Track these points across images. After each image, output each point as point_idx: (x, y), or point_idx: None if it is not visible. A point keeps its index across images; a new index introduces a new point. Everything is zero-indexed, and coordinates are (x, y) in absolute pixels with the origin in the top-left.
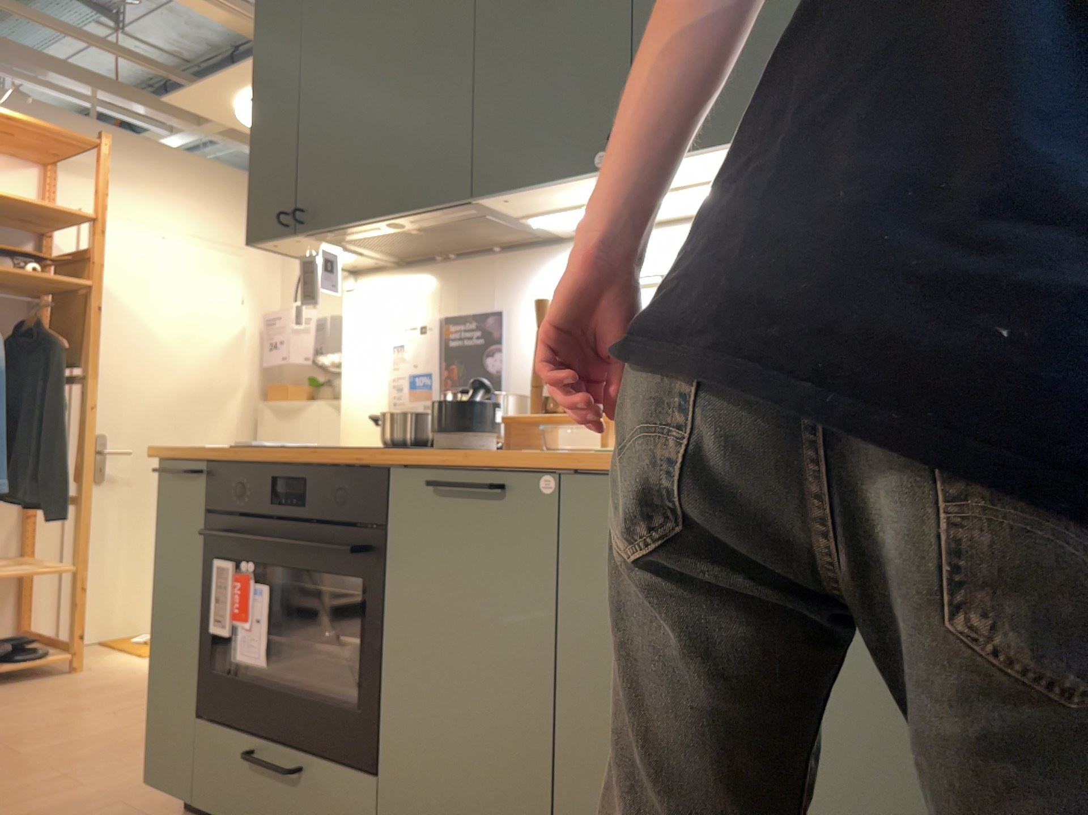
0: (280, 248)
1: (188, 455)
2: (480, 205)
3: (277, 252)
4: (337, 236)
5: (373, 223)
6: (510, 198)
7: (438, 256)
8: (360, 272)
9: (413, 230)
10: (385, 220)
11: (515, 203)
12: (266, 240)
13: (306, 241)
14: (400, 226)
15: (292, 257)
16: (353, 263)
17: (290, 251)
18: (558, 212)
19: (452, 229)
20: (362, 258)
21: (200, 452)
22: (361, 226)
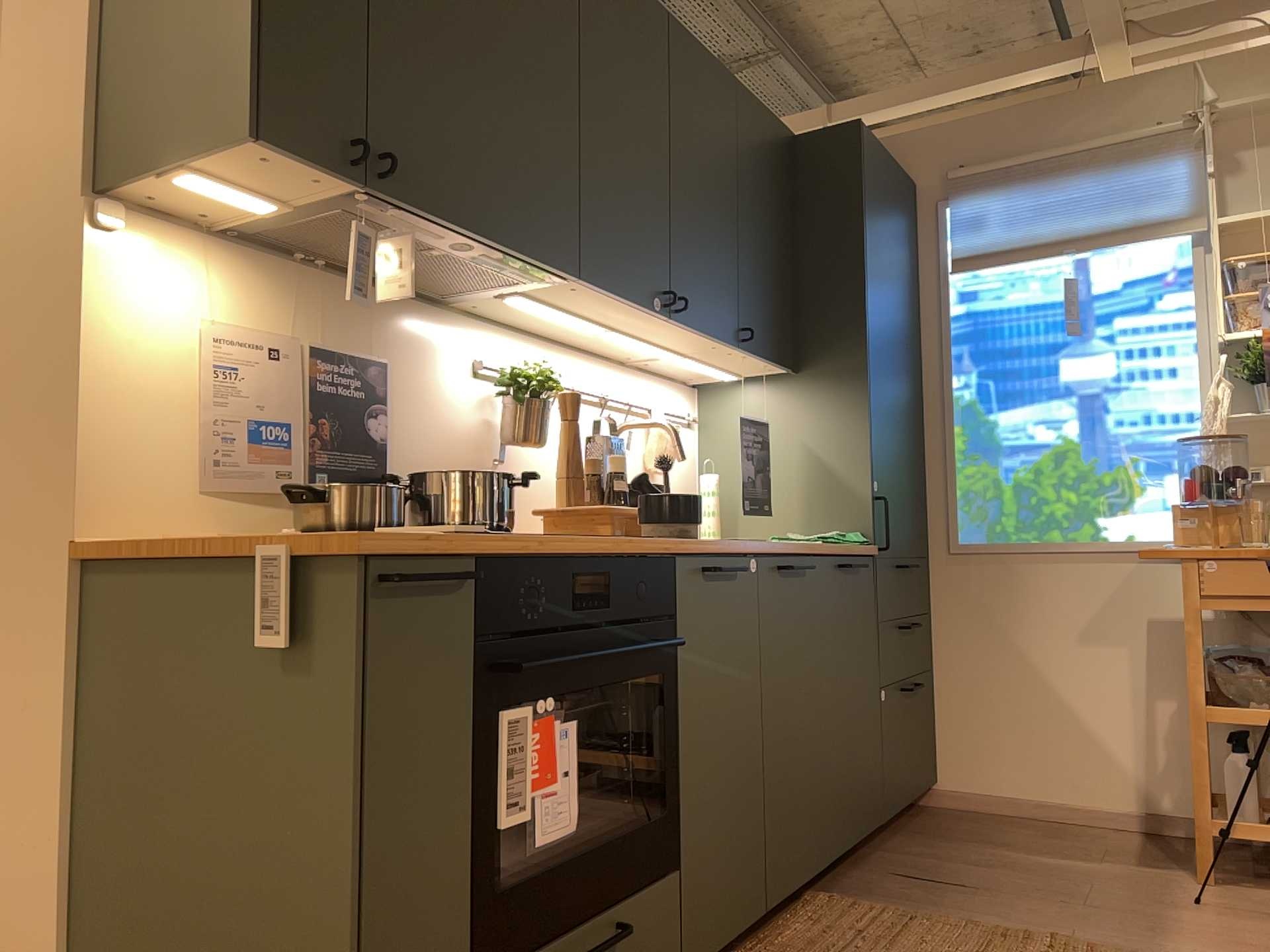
0: (254, 161)
1: (451, 547)
2: (553, 276)
3: (230, 157)
4: (384, 213)
5: (465, 235)
6: (581, 287)
7: (305, 254)
8: (122, 201)
9: (430, 247)
10: (483, 242)
11: (565, 289)
12: (286, 150)
13: (321, 185)
14: (459, 246)
15: (193, 163)
16: (167, 194)
17: (238, 165)
18: (547, 303)
19: (452, 265)
20: (242, 212)
21: (478, 544)
22: (447, 228)
